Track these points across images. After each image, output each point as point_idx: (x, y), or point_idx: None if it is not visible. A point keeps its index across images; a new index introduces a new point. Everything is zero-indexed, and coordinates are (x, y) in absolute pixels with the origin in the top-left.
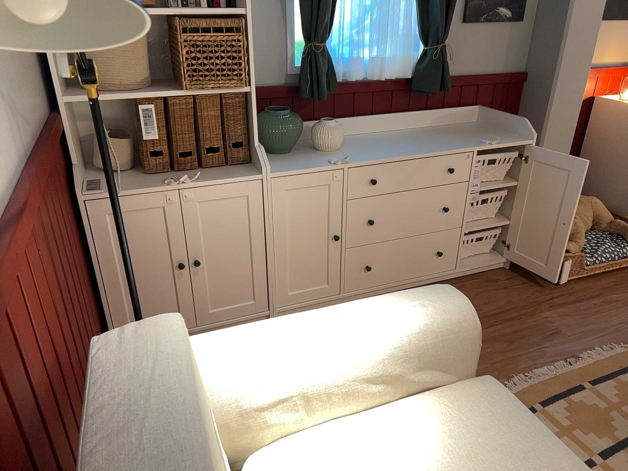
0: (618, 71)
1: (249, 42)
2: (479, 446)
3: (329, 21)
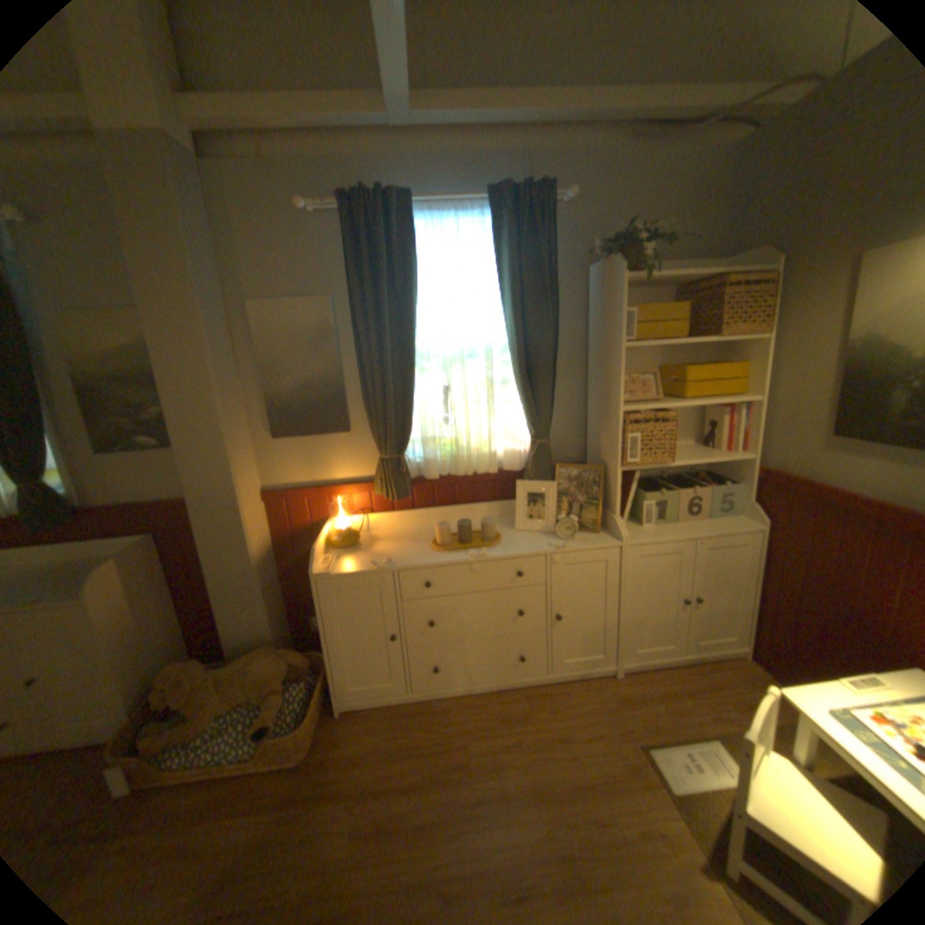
0: (352, 490)
1: None
2: None
3: None
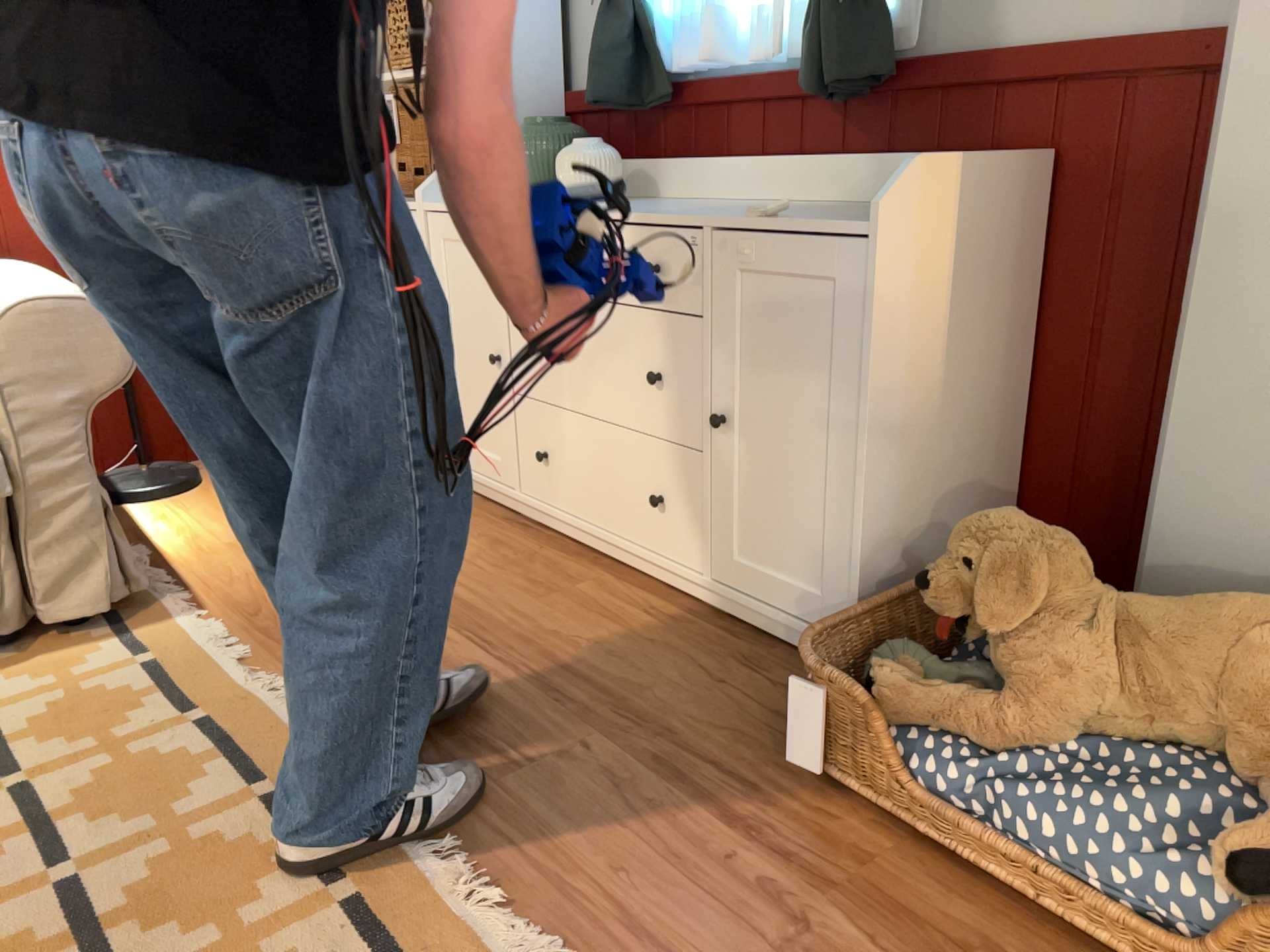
0: None
1: None
2: None
3: None
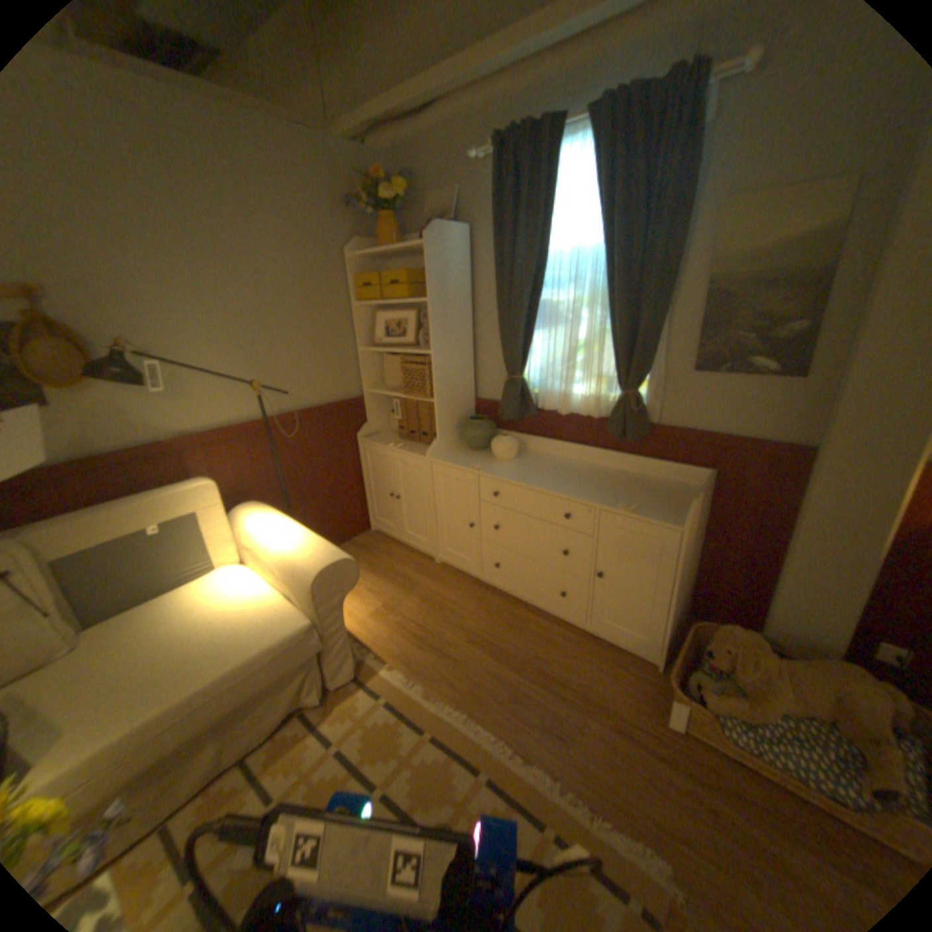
0: None
1: (434, 372)
2: (241, 627)
3: (519, 360)
